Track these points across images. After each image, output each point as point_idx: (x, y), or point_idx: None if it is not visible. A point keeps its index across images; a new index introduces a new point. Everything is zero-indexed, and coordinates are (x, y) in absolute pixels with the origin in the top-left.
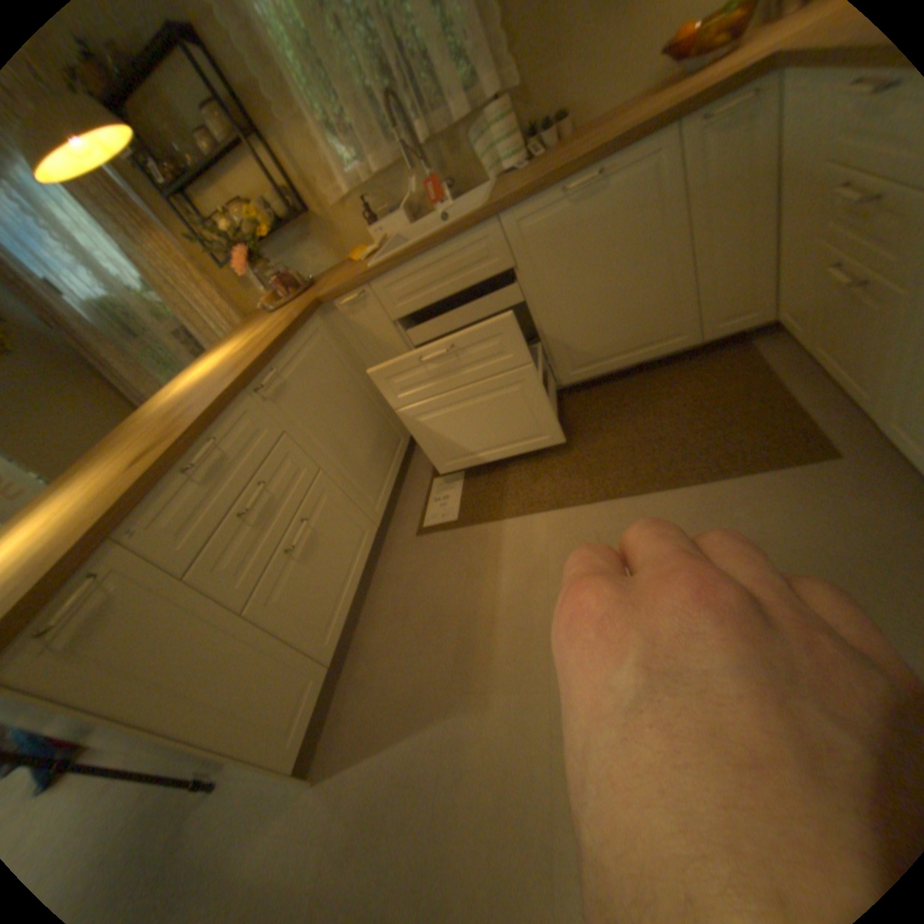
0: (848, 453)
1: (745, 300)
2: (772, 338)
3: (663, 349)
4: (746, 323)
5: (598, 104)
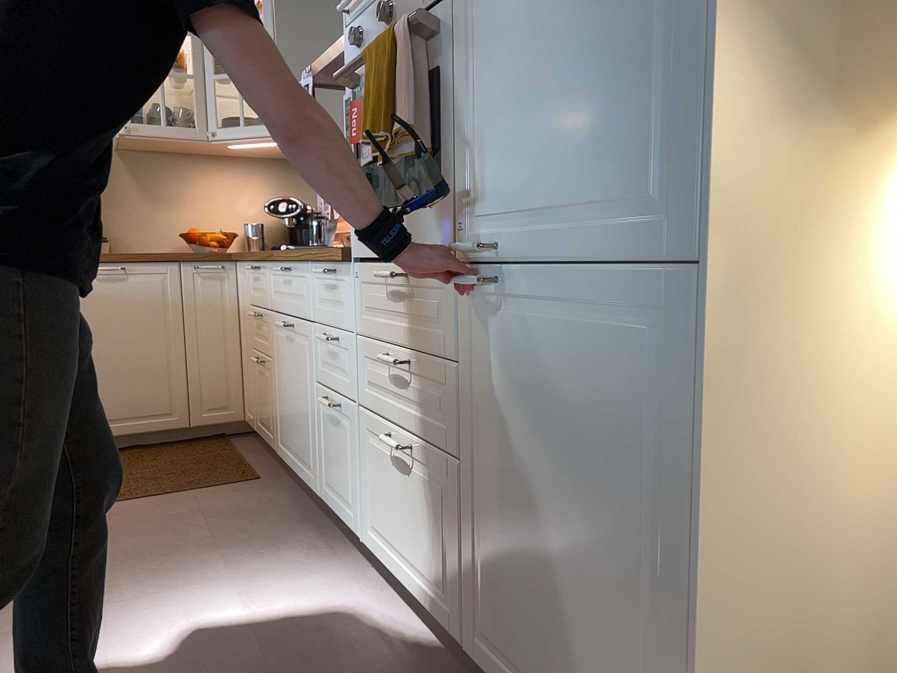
0: (264, 478)
1: (220, 397)
2: (242, 438)
3: (155, 425)
4: (221, 417)
5: (132, 246)
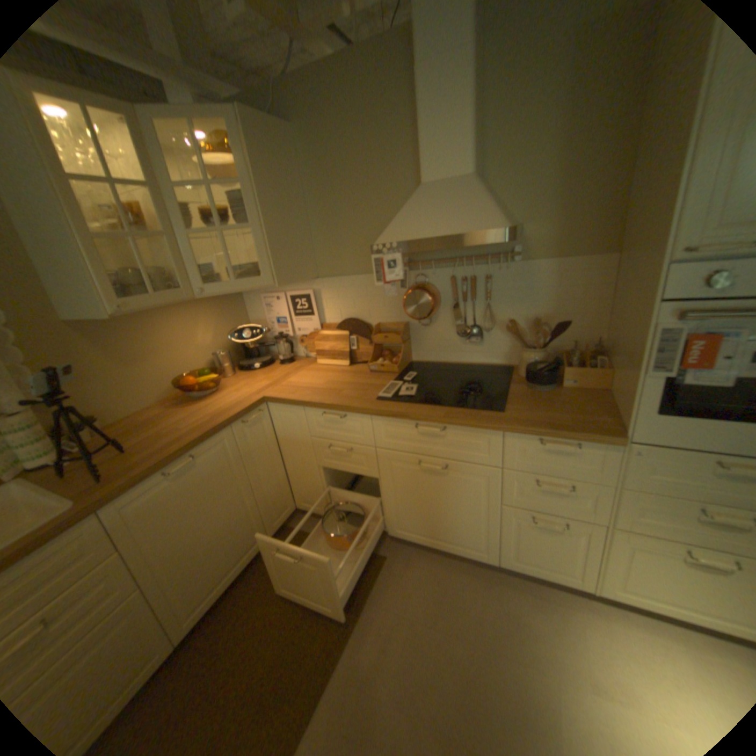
0: (386, 555)
1: (281, 505)
2: (296, 520)
3: (249, 558)
4: (285, 517)
5: (118, 412)
